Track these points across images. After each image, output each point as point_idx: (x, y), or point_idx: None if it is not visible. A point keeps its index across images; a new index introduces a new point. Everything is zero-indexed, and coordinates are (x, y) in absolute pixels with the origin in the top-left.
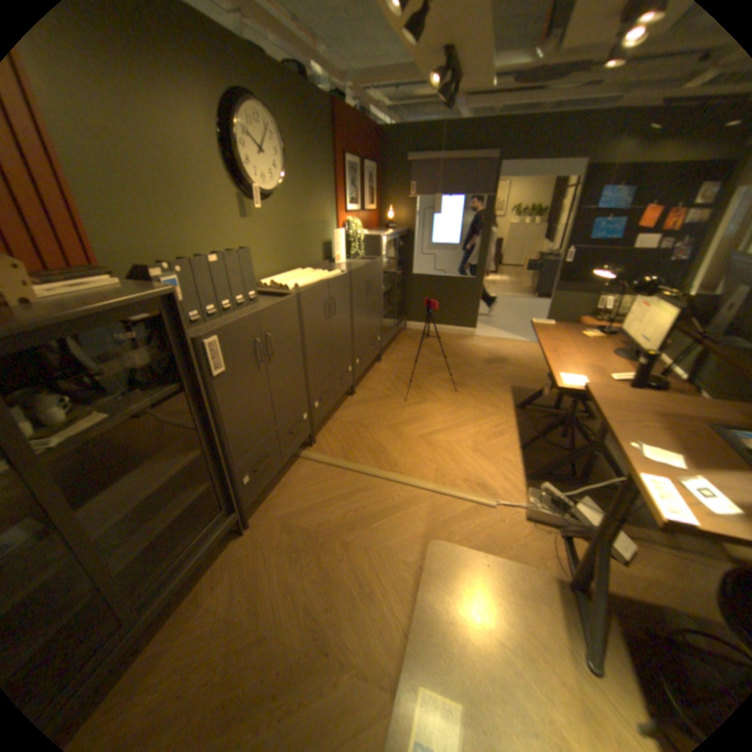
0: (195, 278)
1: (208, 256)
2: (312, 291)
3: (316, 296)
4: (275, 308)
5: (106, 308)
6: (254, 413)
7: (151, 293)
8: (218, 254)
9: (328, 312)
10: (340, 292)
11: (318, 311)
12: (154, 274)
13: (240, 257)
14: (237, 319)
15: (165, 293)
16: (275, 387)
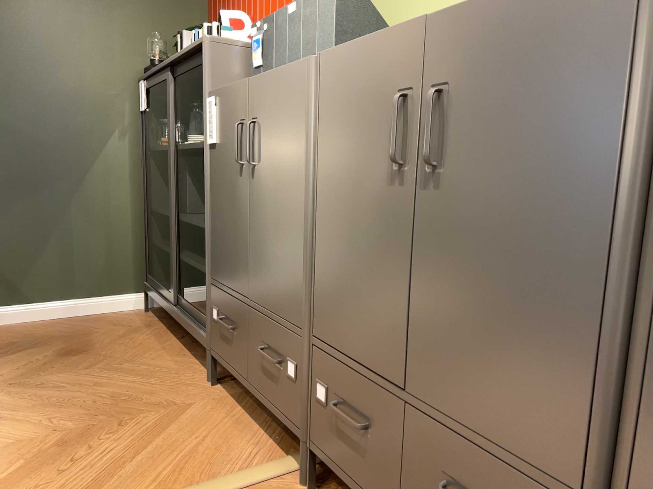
0: (273, 40)
1: (287, 9)
2: (349, 52)
3: (361, 71)
4: (268, 79)
5: (184, 53)
6: (229, 233)
7: (196, 44)
8: (298, 2)
9: (405, 138)
10: (496, 67)
11: (359, 118)
12: (252, 36)
13: (317, 1)
14: (232, 85)
15: (199, 44)
16: (252, 226)
